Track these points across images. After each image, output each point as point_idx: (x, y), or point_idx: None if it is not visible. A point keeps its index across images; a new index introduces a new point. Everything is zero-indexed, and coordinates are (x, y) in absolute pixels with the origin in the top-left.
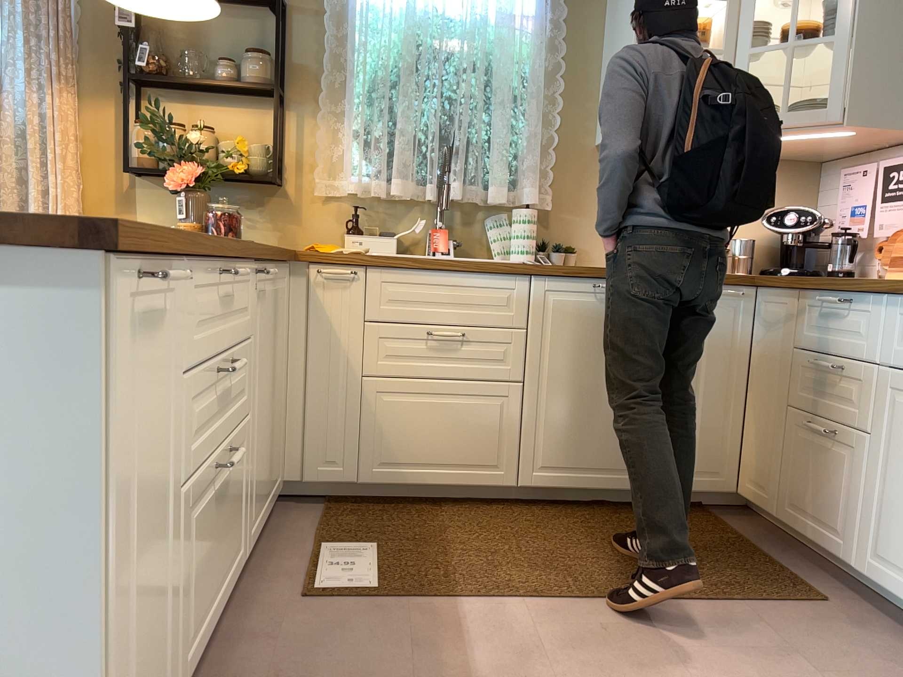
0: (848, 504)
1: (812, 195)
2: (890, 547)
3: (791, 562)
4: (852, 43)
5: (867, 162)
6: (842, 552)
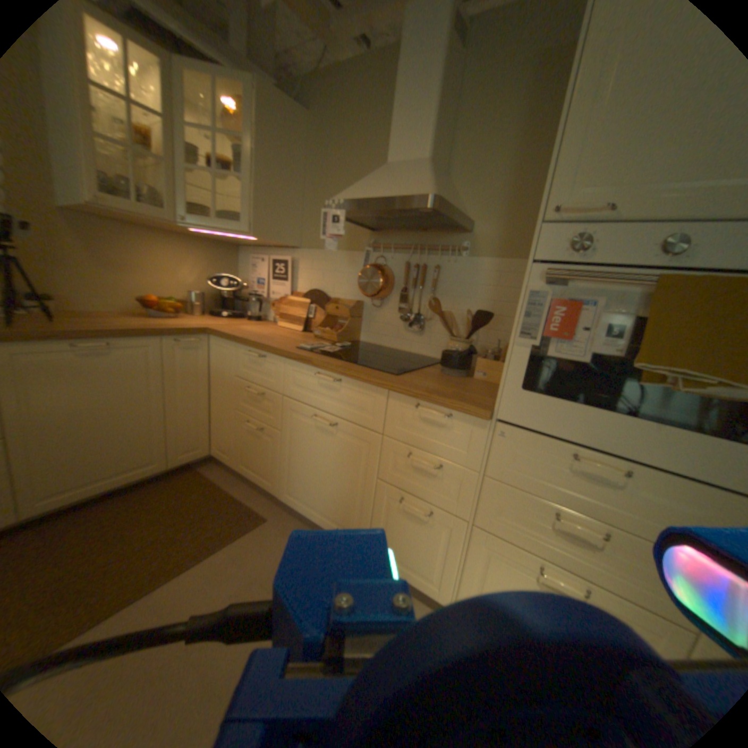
0: (269, 466)
1: (232, 264)
2: (291, 488)
3: (241, 495)
4: (248, 181)
5: (260, 252)
6: (268, 490)
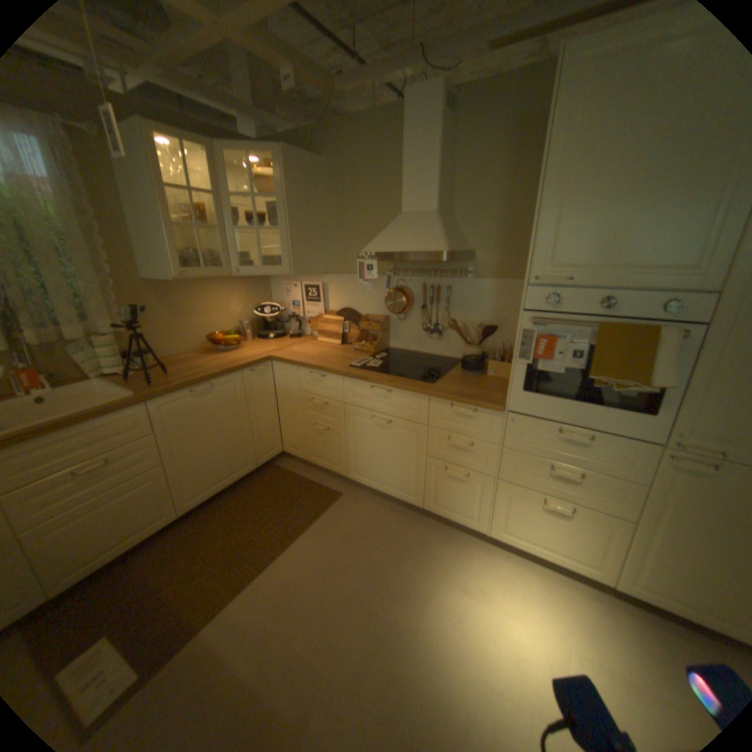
0: (339, 454)
1: (267, 289)
2: (359, 468)
3: (318, 477)
4: (286, 231)
5: (292, 278)
6: (340, 471)
